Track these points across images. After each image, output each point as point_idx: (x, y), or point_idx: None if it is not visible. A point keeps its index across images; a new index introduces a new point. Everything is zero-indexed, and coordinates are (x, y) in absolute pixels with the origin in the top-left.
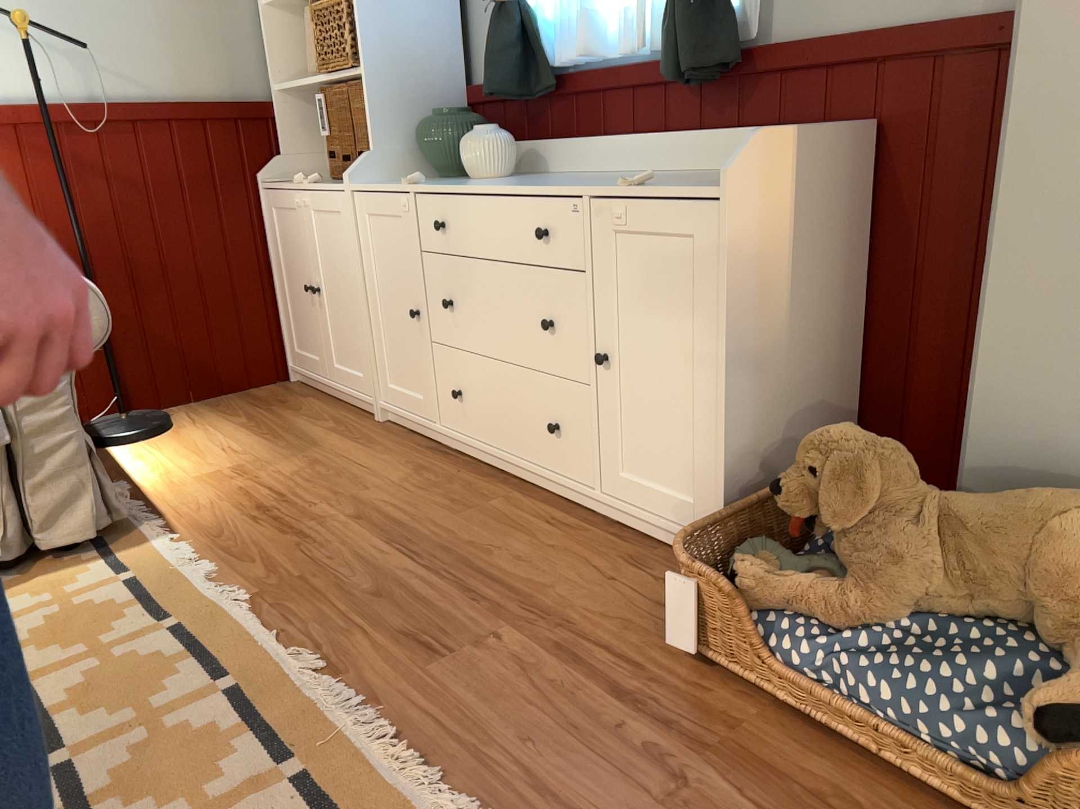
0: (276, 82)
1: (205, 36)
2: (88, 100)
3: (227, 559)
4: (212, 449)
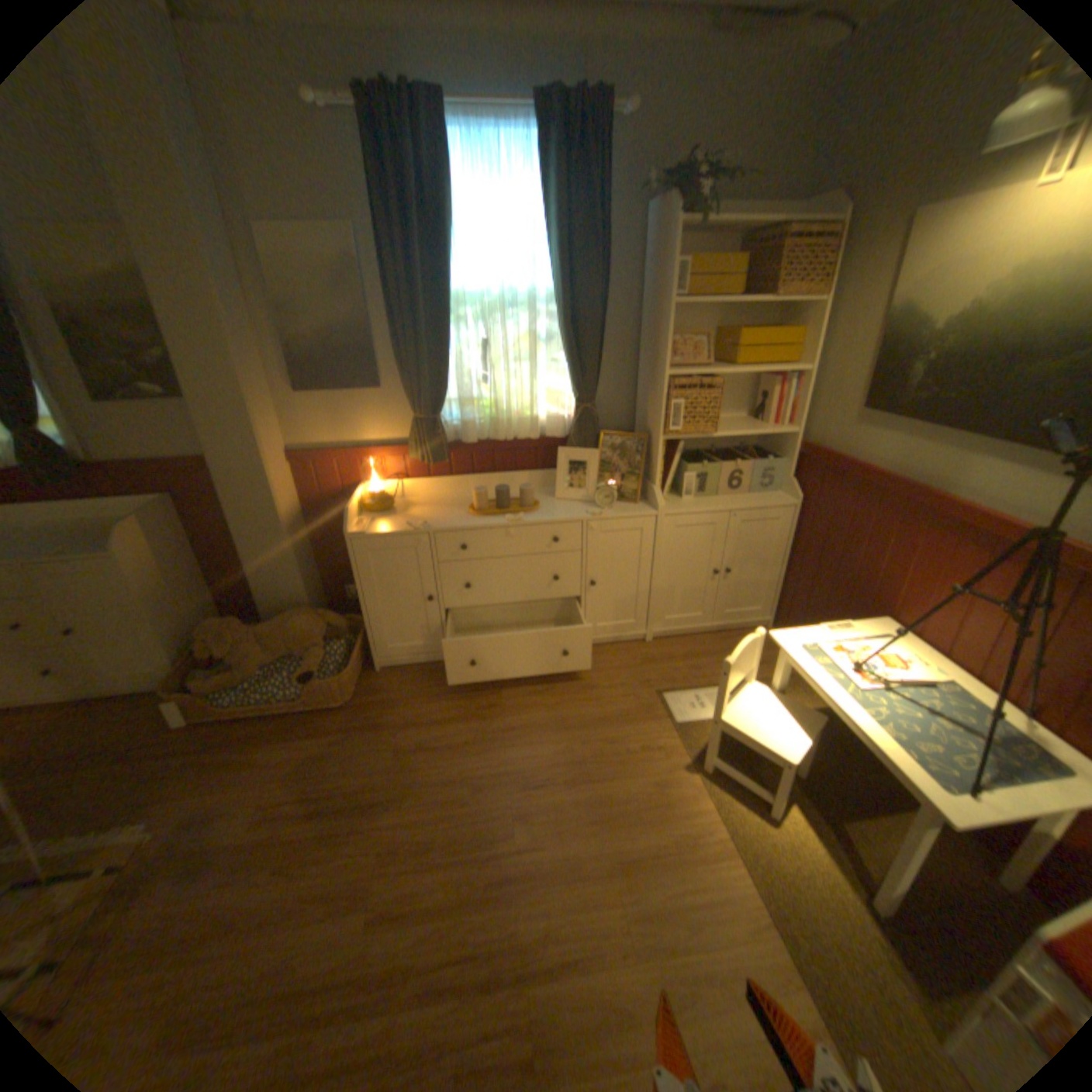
0: None
1: None
2: None
3: None
4: None
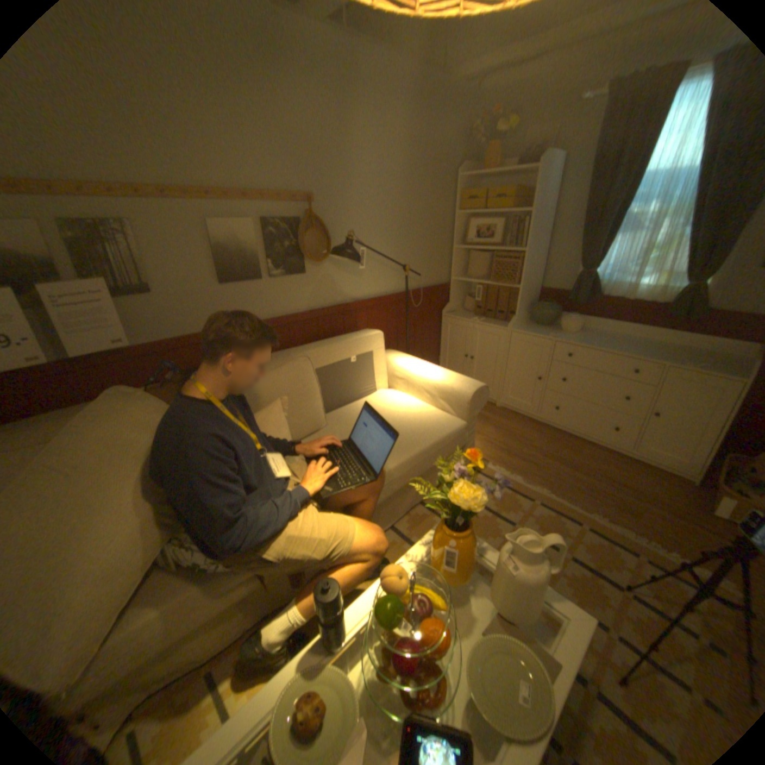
0: (453, 275)
1: (435, 260)
2: (404, 289)
3: (521, 475)
4: None
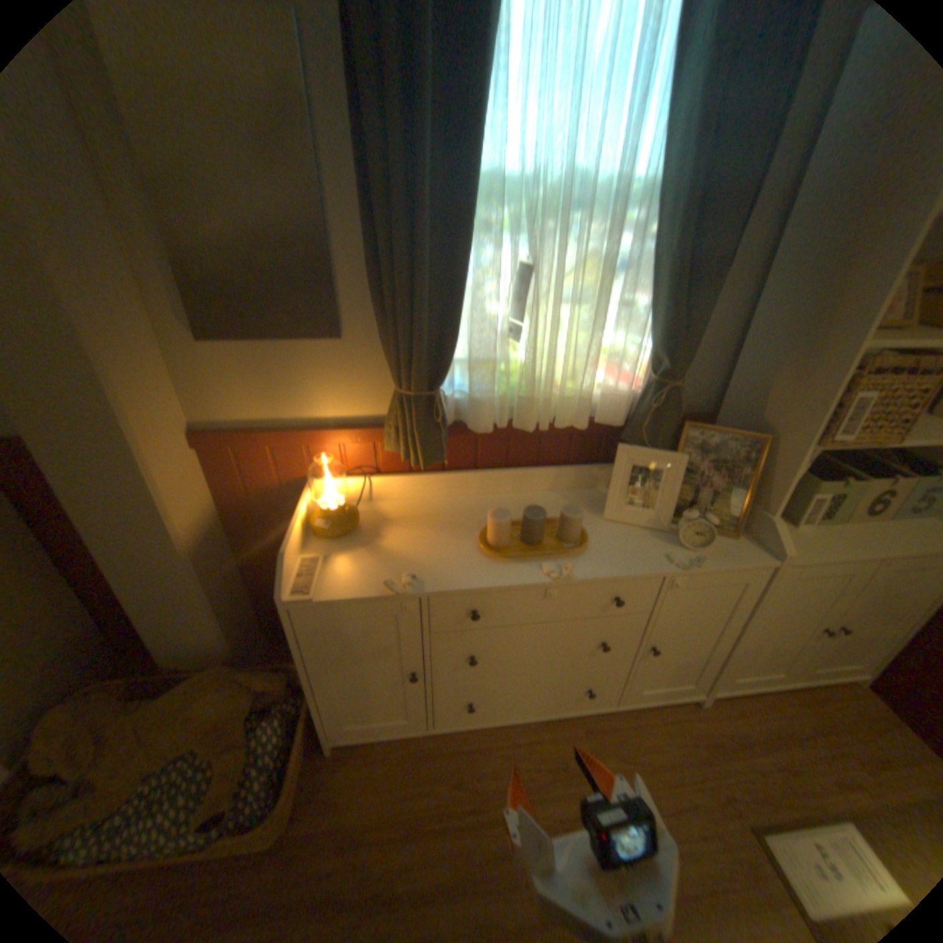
0: None
1: None
2: None
3: None
4: None
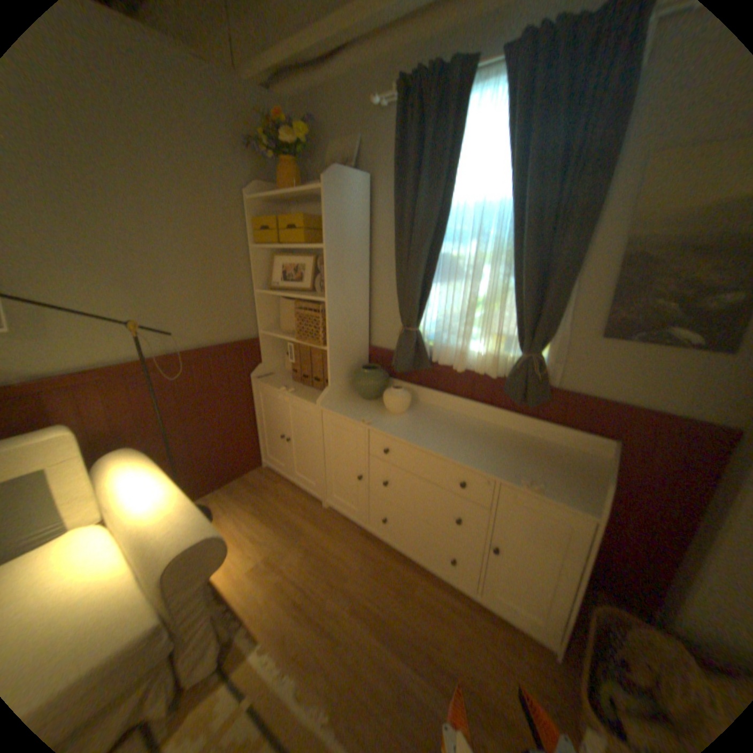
0: (261, 327)
1: (226, 307)
2: (163, 350)
3: (298, 672)
4: (243, 540)
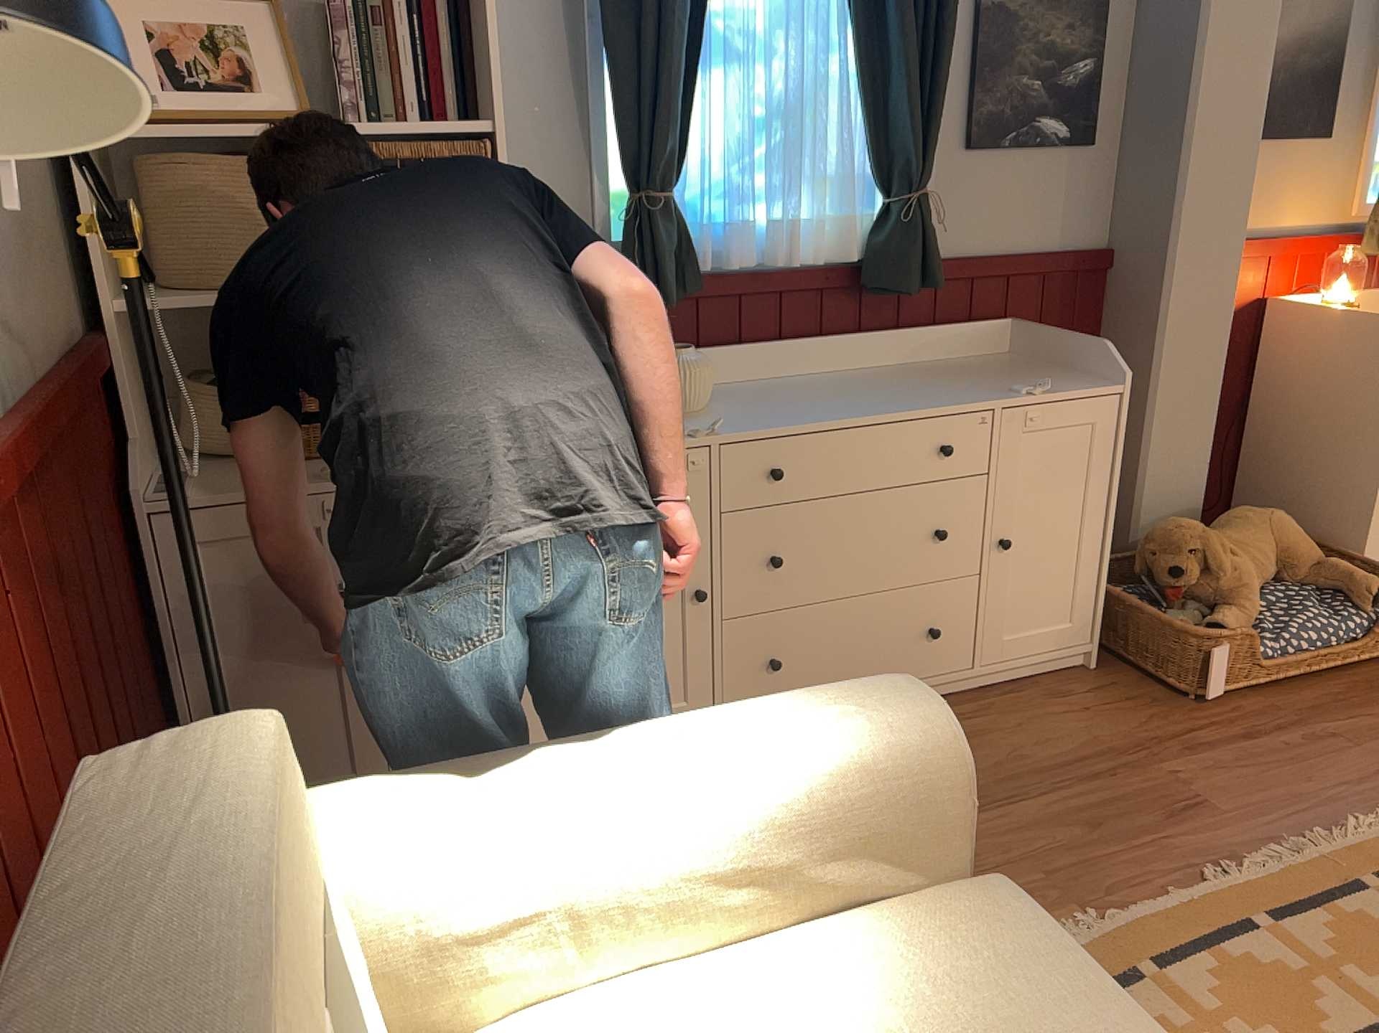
0: (107, 288)
1: (26, 201)
2: None
3: None
4: None
